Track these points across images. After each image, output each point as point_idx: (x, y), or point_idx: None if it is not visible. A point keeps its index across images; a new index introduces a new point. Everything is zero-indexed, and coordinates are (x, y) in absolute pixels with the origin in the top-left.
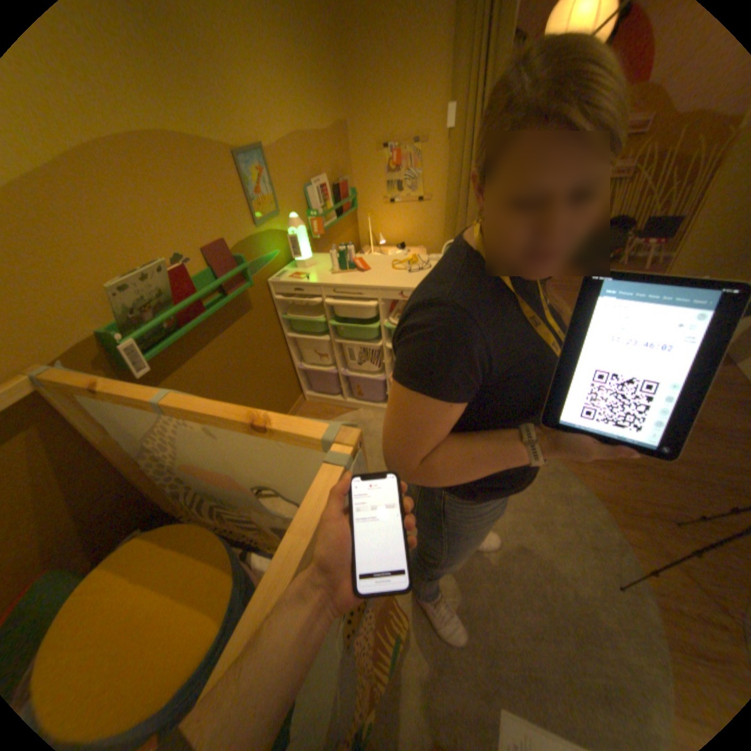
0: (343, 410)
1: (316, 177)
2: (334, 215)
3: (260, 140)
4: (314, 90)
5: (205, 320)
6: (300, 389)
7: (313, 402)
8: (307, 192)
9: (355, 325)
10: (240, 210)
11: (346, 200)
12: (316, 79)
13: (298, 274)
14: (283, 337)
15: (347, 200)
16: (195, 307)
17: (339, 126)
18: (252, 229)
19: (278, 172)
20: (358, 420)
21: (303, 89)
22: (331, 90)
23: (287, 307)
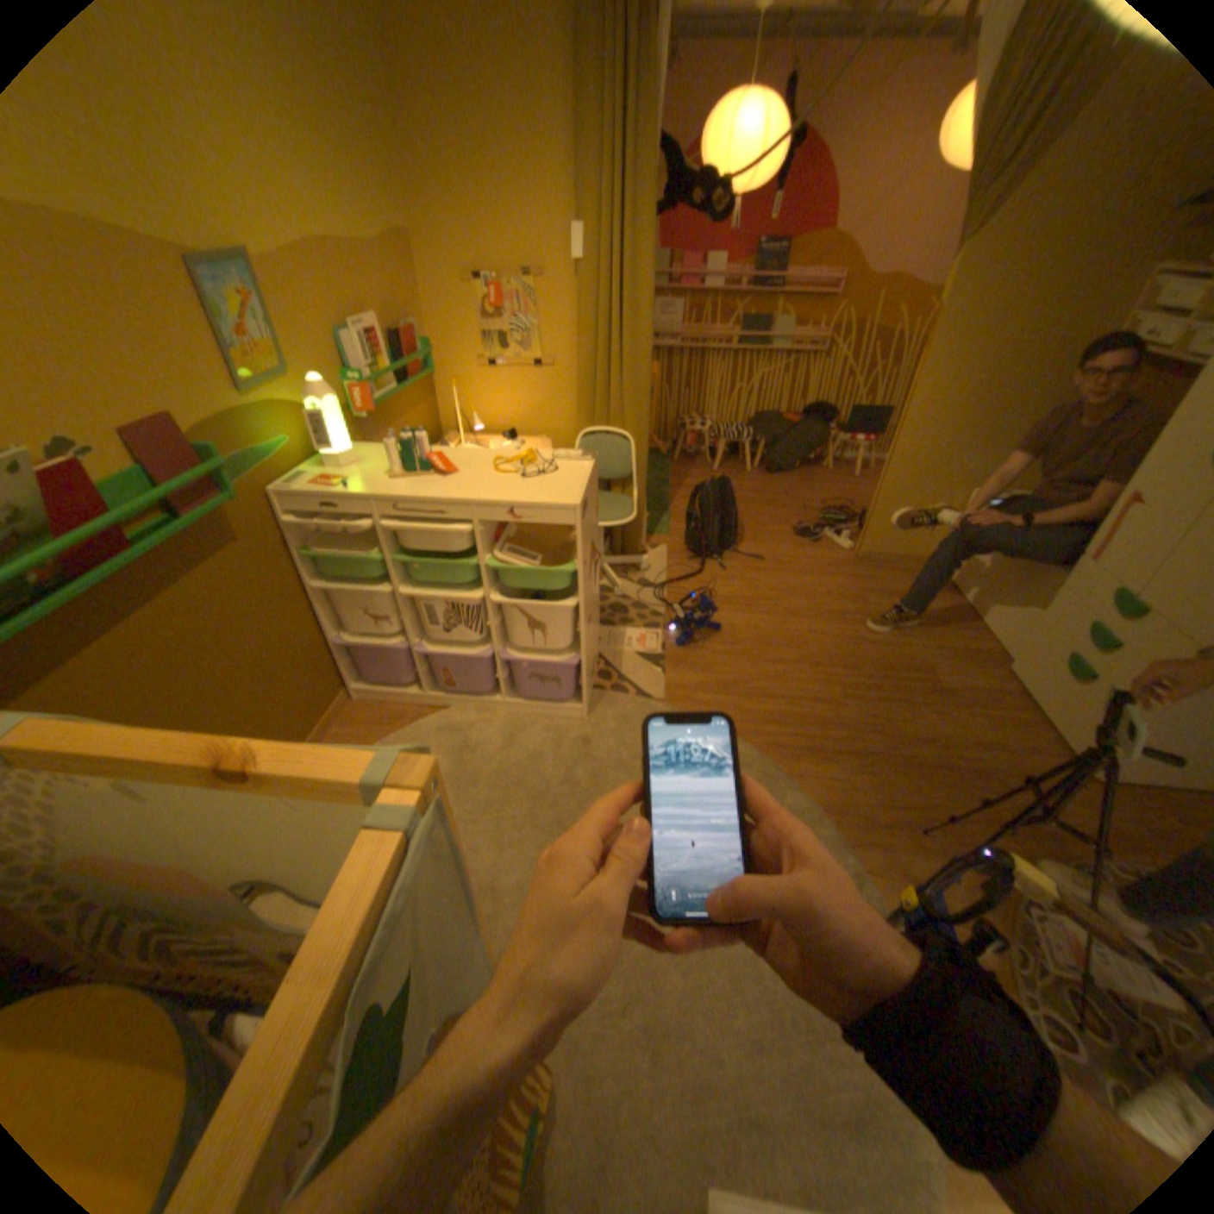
0: (422, 712)
1: (358, 318)
2: (394, 381)
3: (244, 245)
4: (348, 175)
5: (131, 565)
6: (340, 681)
7: (367, 701)
8: (341, 342)
9: (436, 566)
10: (205, 365)
11: (415, 359)
12: (351, 159)
13: (327, 479)
14: (303, 590)
15: (415, 359)
16: (107, 541)
17: (396, 239)
18: (233, 398)
19: (283, 303)
20: (449, 726)
21: (327, 172)
22: (379, 180)
23: (309, 537)
